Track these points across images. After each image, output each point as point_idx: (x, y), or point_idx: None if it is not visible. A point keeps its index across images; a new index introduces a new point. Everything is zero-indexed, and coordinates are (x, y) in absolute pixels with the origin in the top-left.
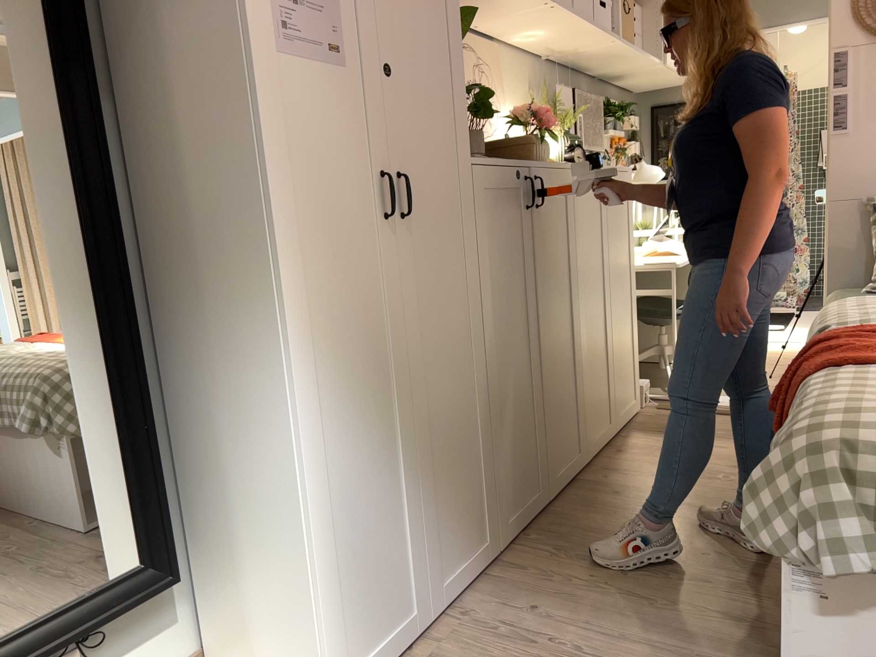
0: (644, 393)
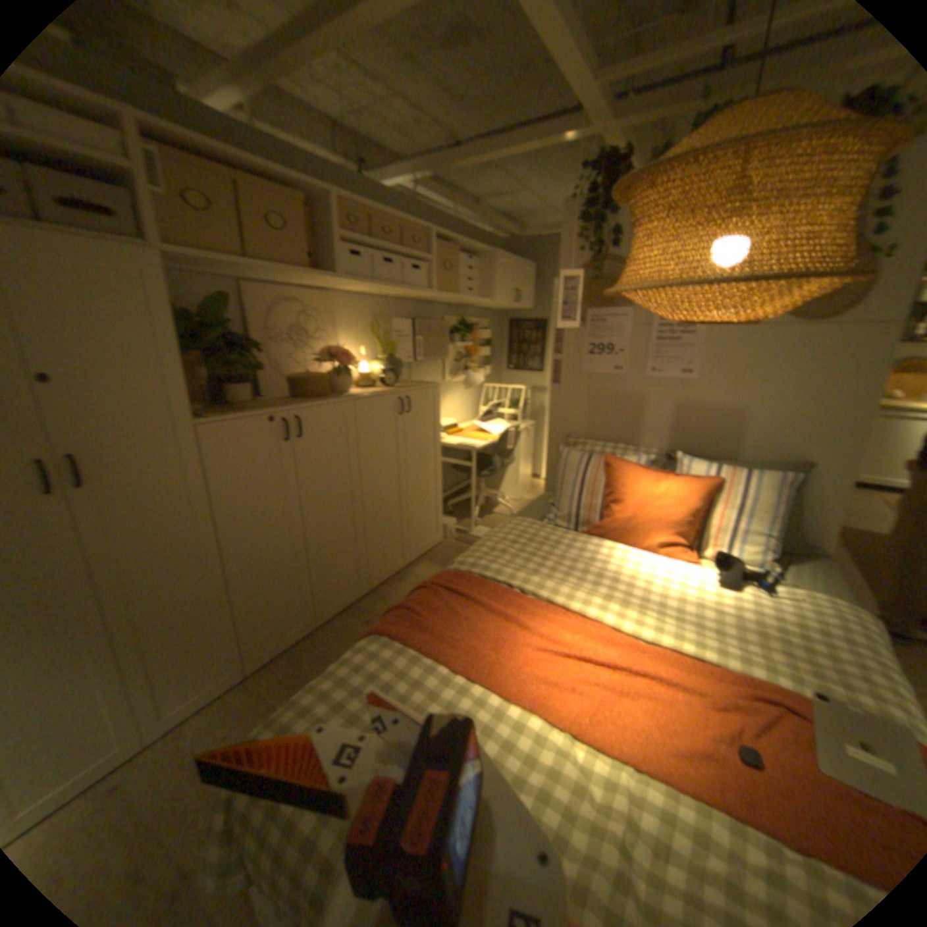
0: (450, 528)
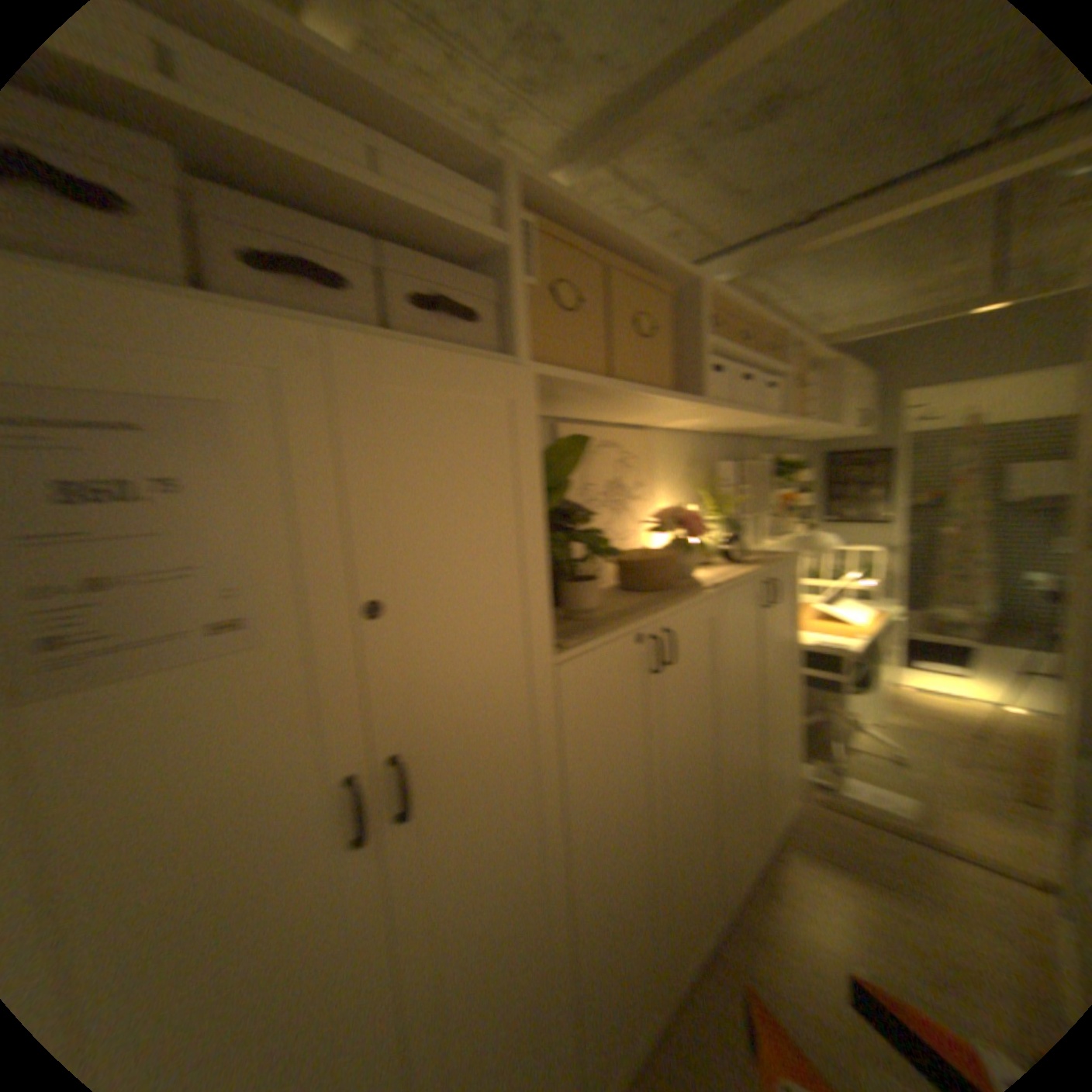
0: (811, 785)
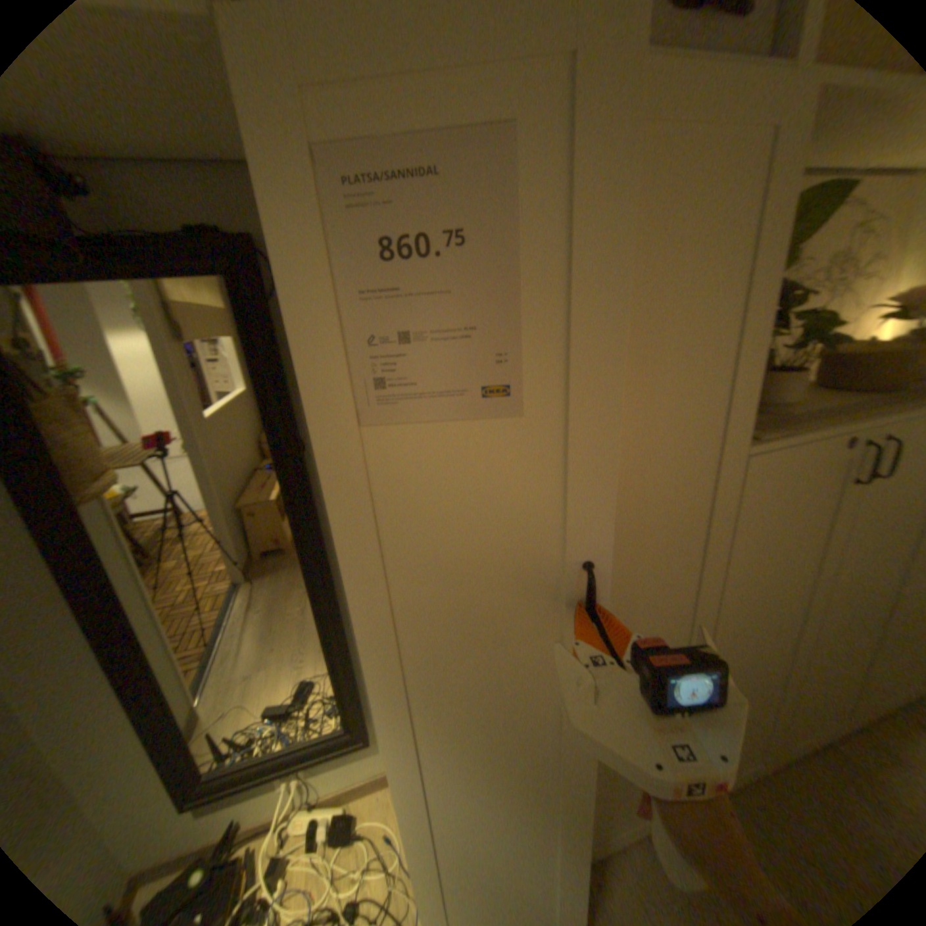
0: None
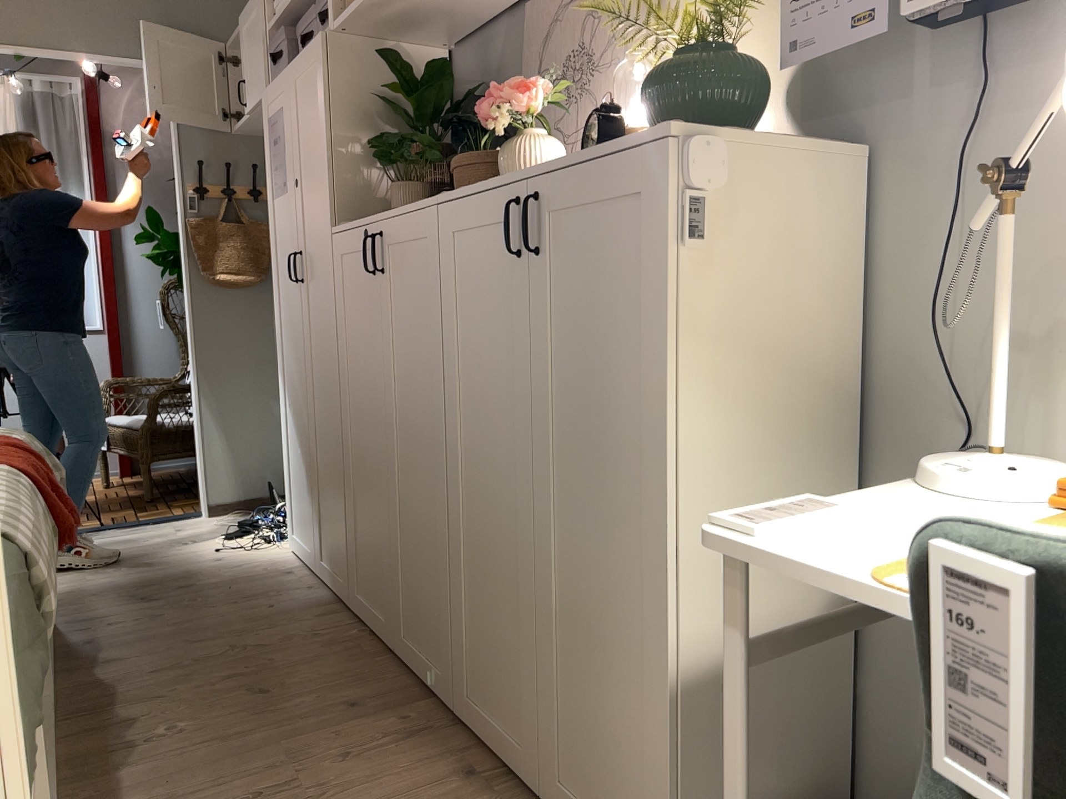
0: None
